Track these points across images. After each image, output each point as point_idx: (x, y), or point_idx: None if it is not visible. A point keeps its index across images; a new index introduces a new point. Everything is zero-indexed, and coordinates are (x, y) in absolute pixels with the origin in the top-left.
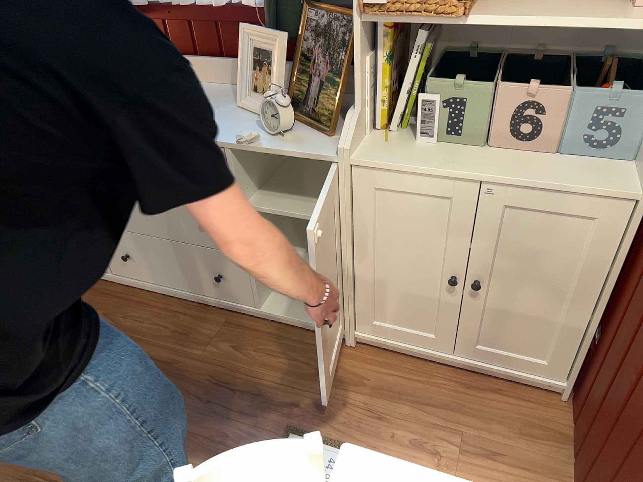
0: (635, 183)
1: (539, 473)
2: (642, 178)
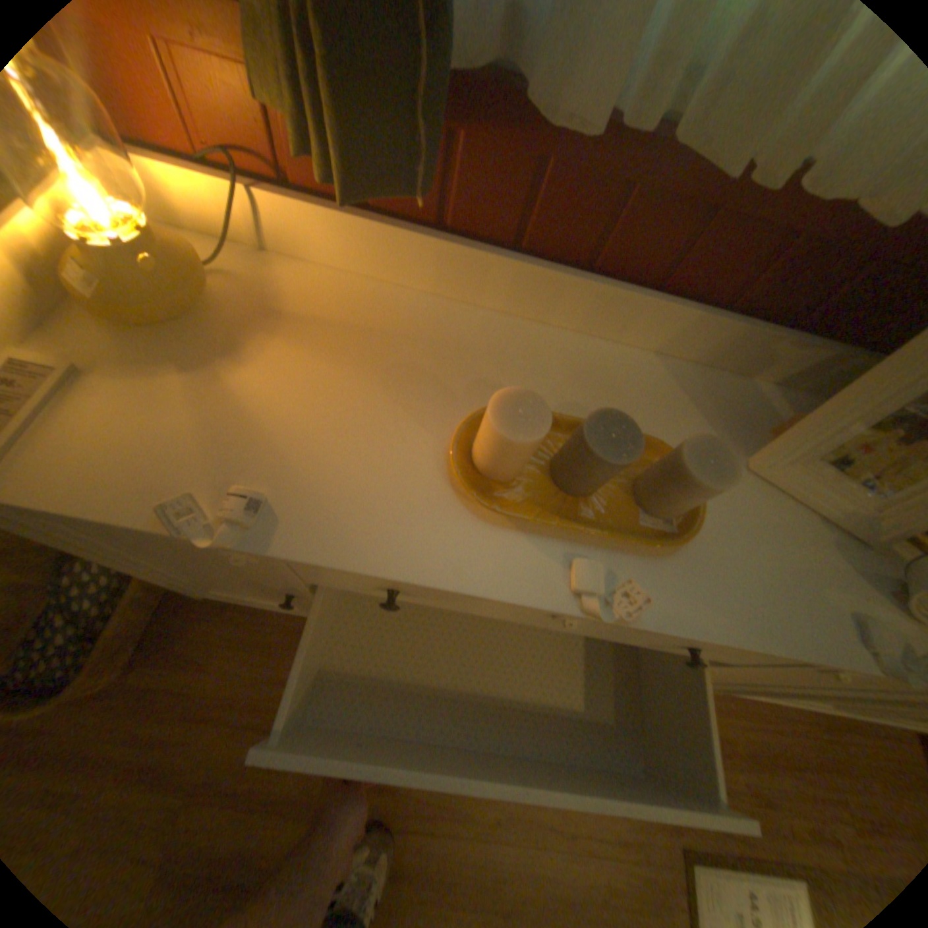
0: None
1: None
2: None
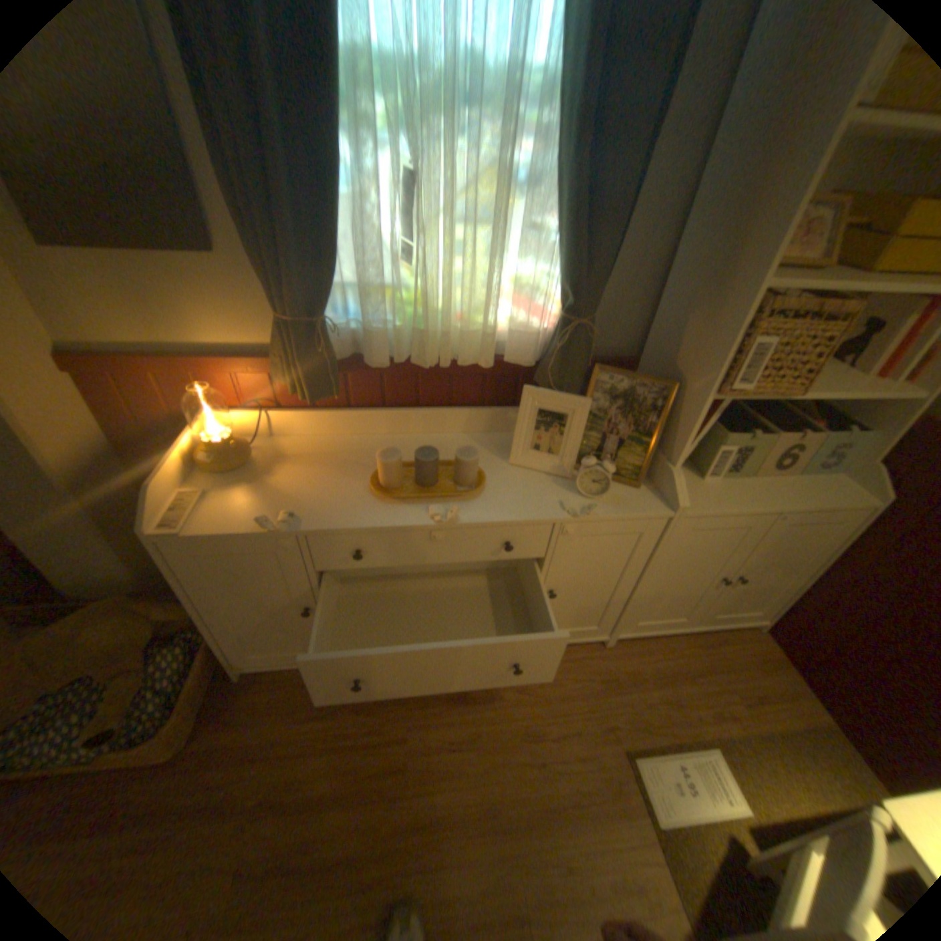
0: (868, 497)
1: (794, 703)
2: (869, 493)
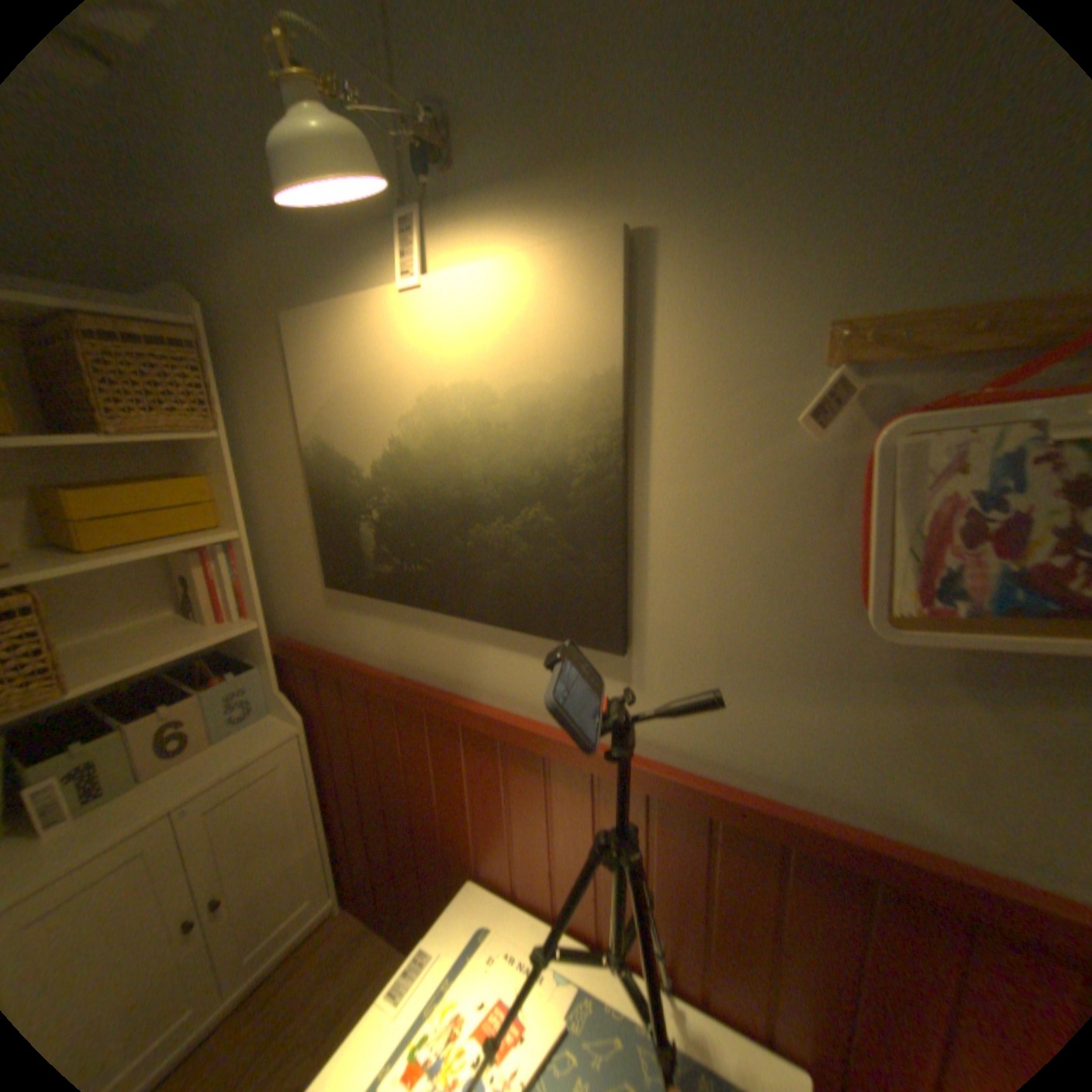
0: (286, 728)
1: (373, 980)
2: (287, 722)
